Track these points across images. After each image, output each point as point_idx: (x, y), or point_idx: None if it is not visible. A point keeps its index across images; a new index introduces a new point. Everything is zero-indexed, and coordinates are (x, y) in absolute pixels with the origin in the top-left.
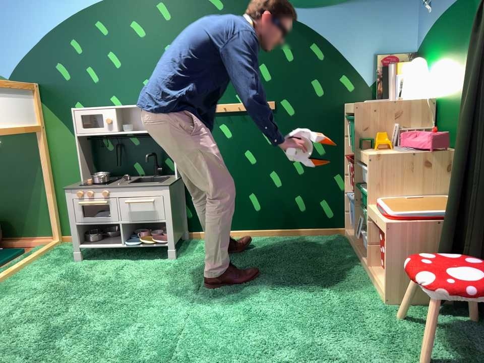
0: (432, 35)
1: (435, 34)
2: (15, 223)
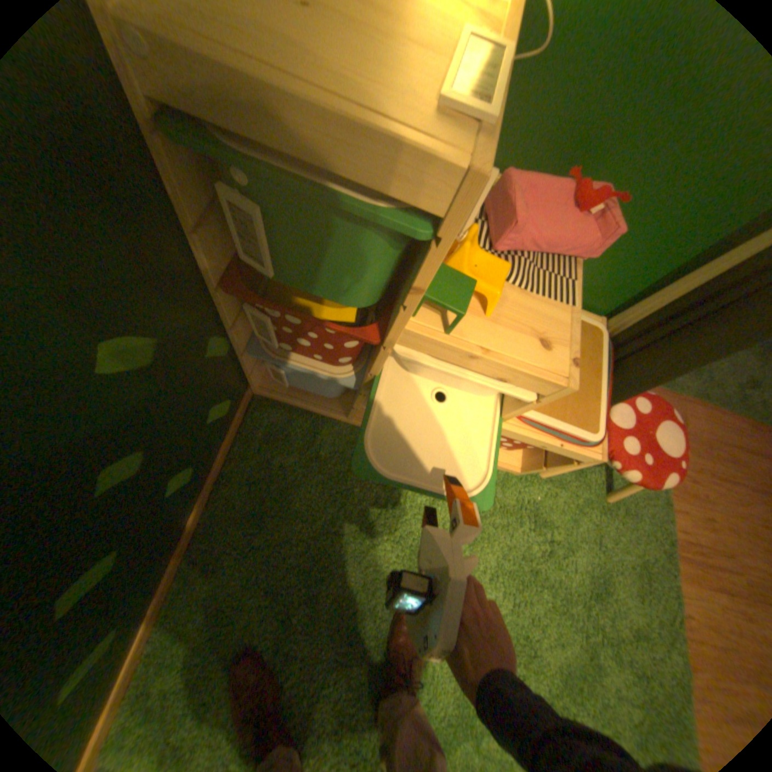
0: None
1: None
2: None
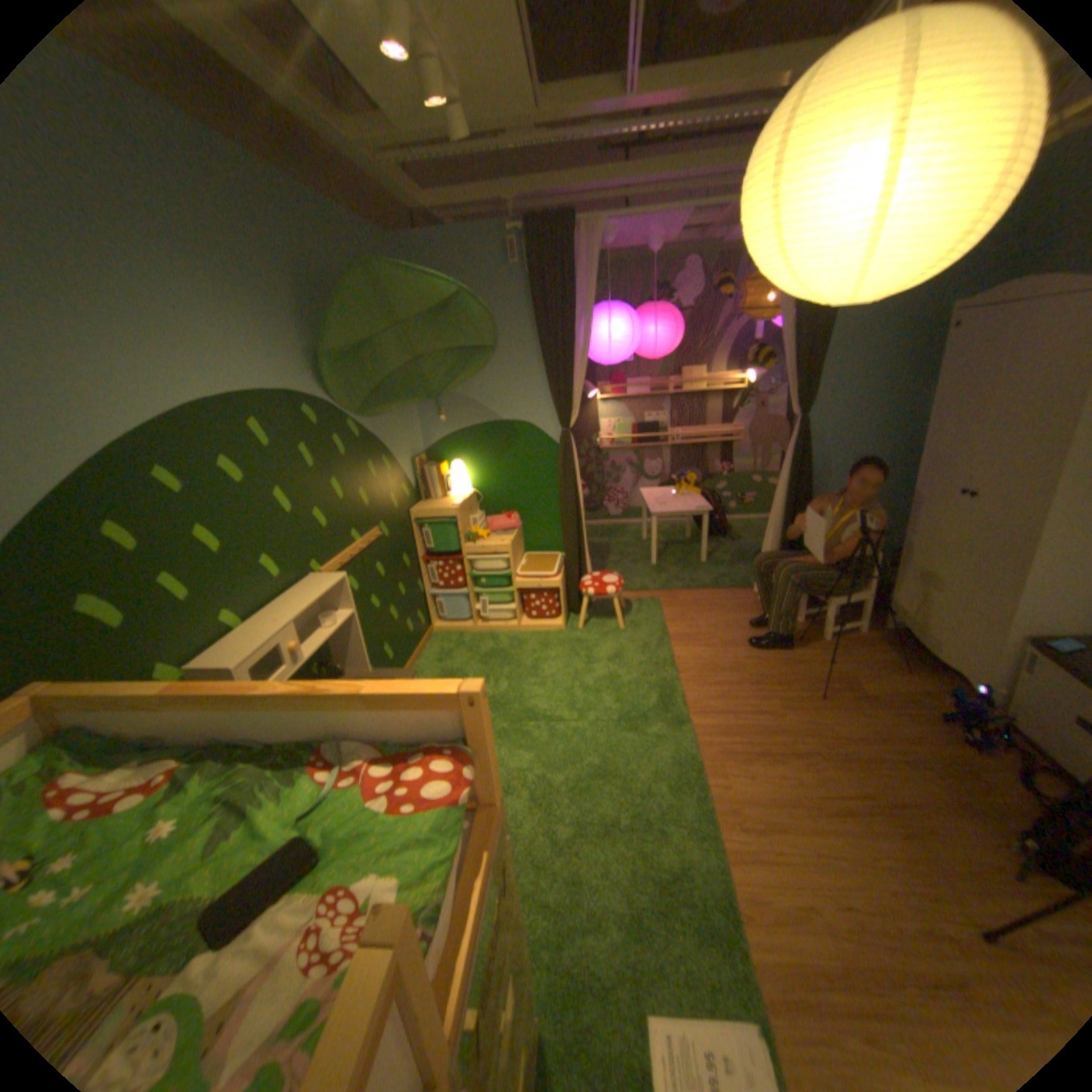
0: (453, 442)
1: (458, 441)
2: None
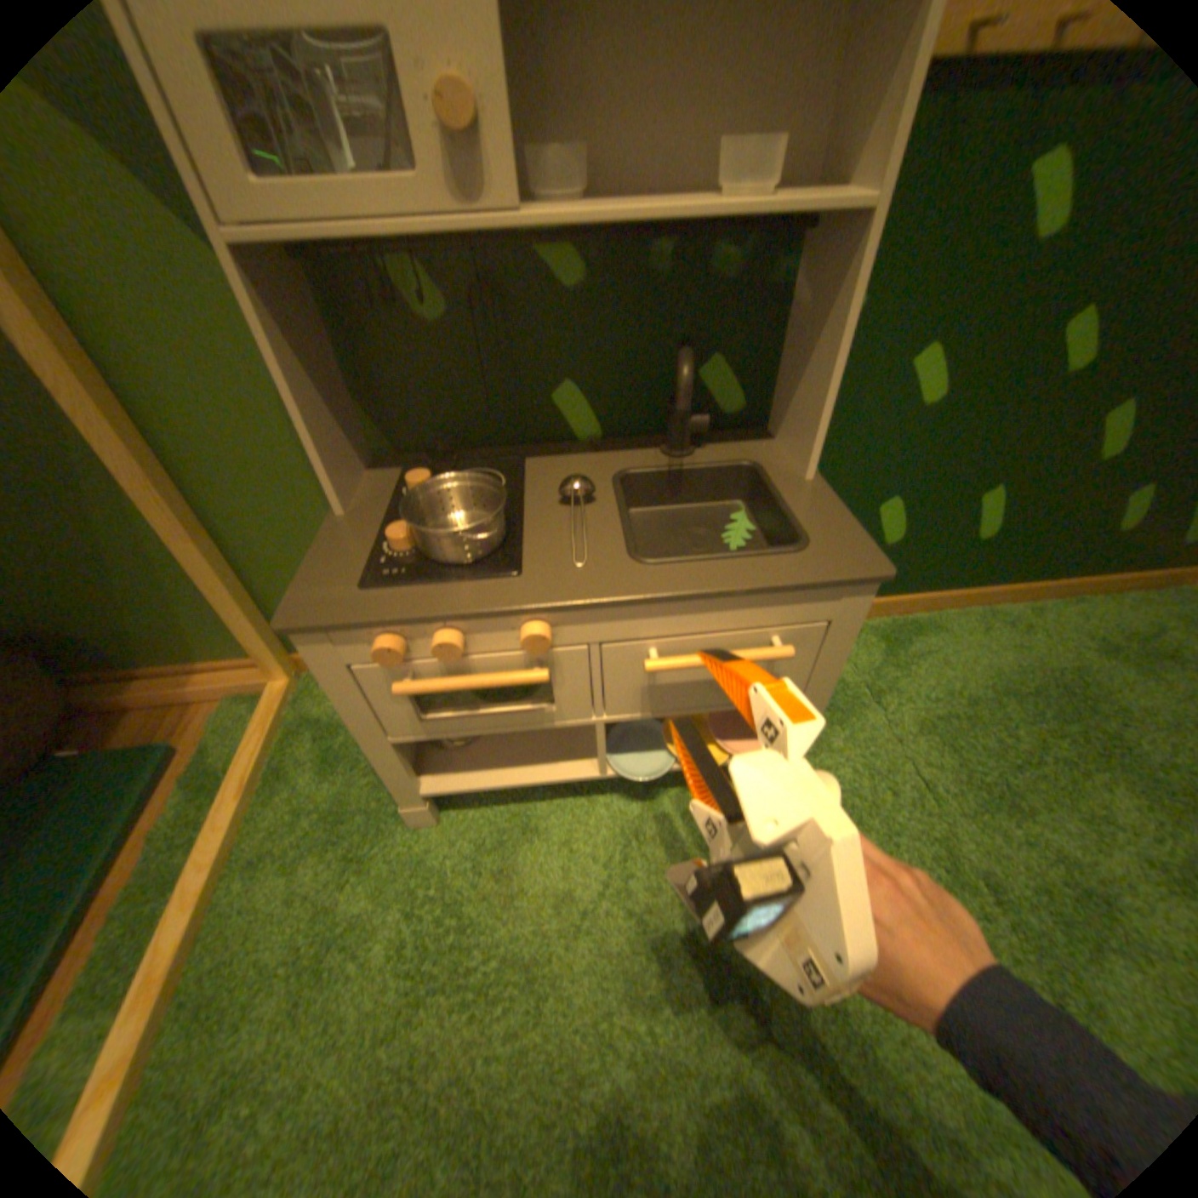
0: None
1: None
2: (90, 634)
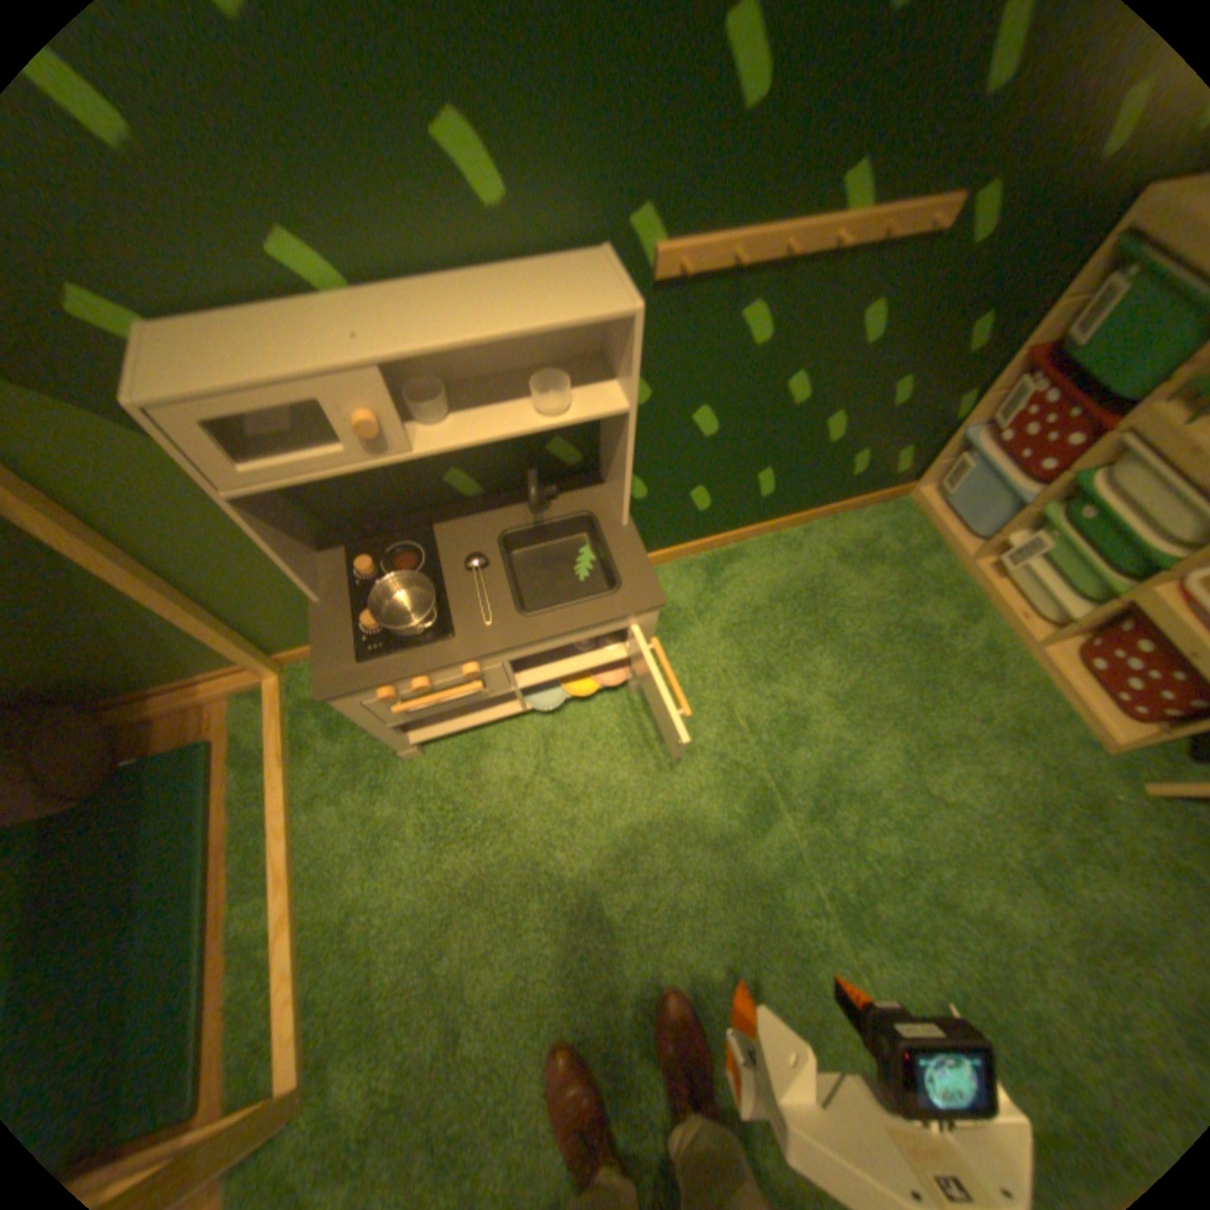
0: None
1: None
2: (101, 676)
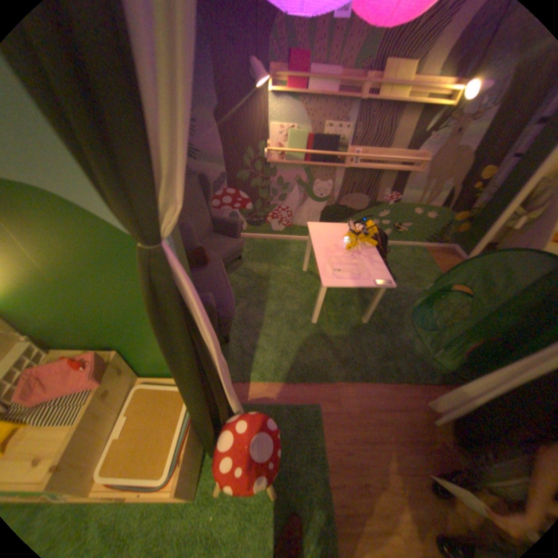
0: None
1: None
2: None
